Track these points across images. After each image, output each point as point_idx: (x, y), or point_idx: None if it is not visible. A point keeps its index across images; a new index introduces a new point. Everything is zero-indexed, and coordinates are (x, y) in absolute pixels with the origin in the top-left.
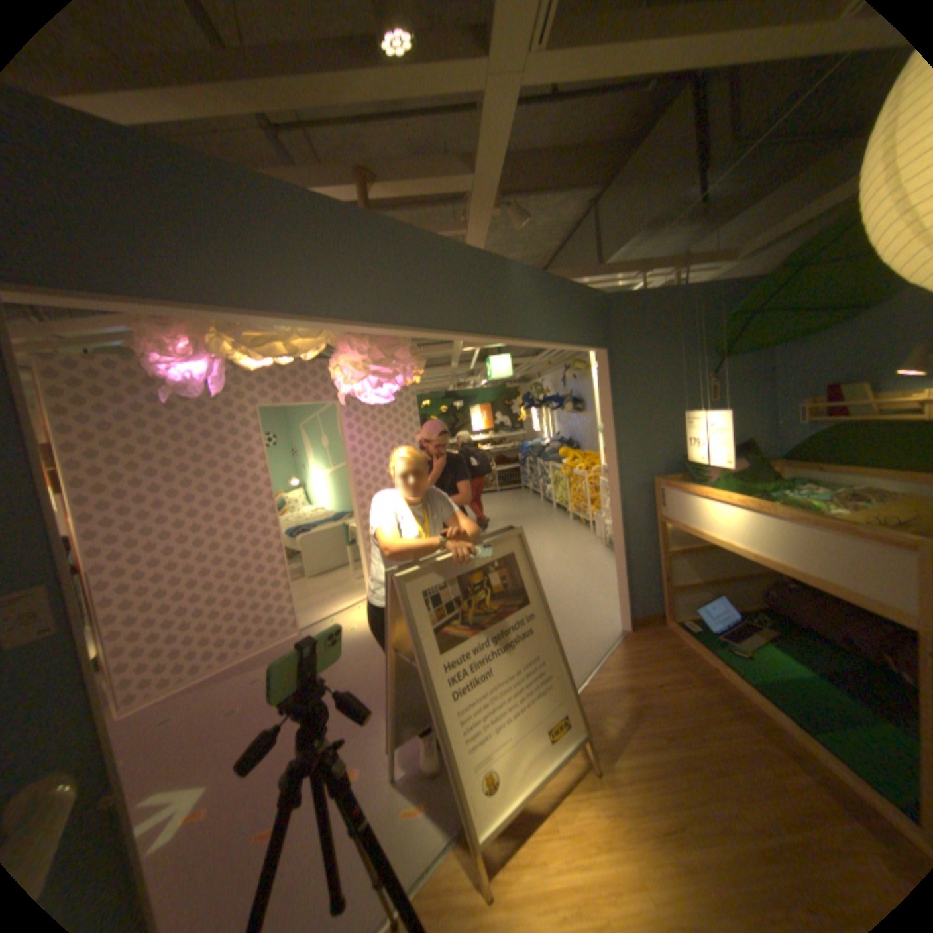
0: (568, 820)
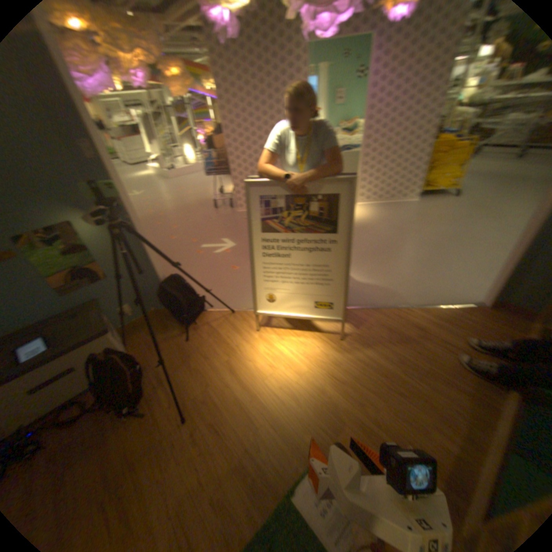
0: (307, 339)
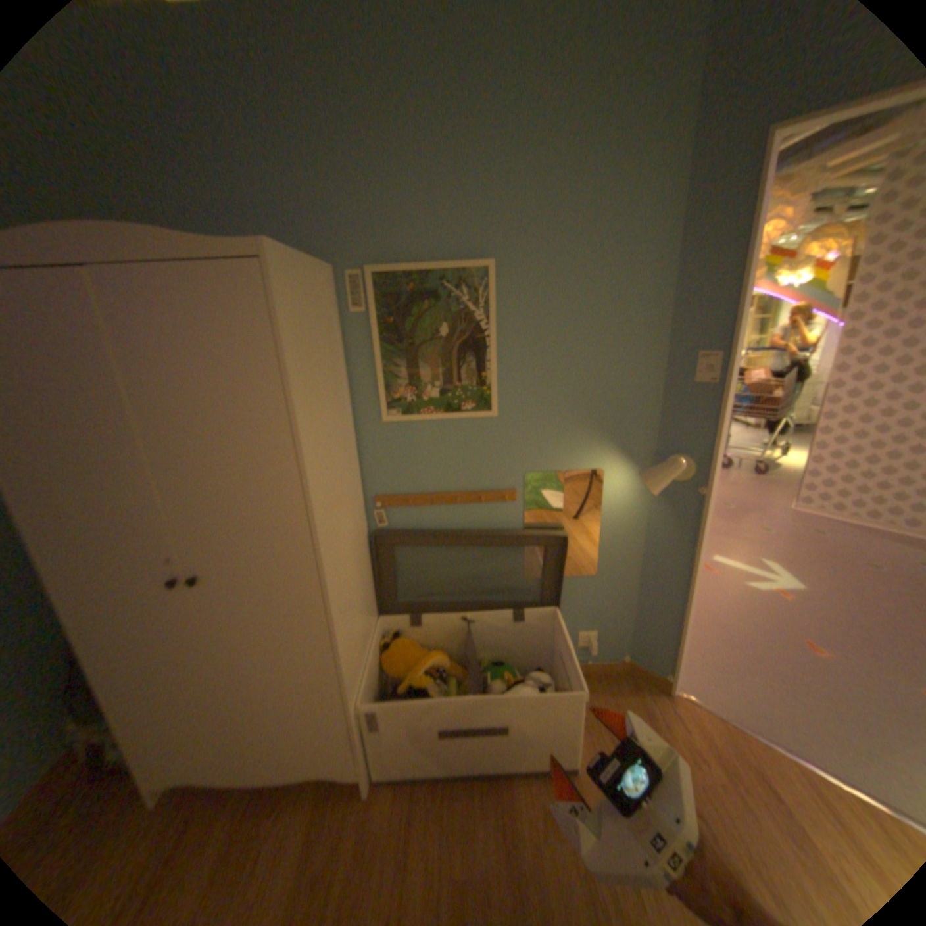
0: None
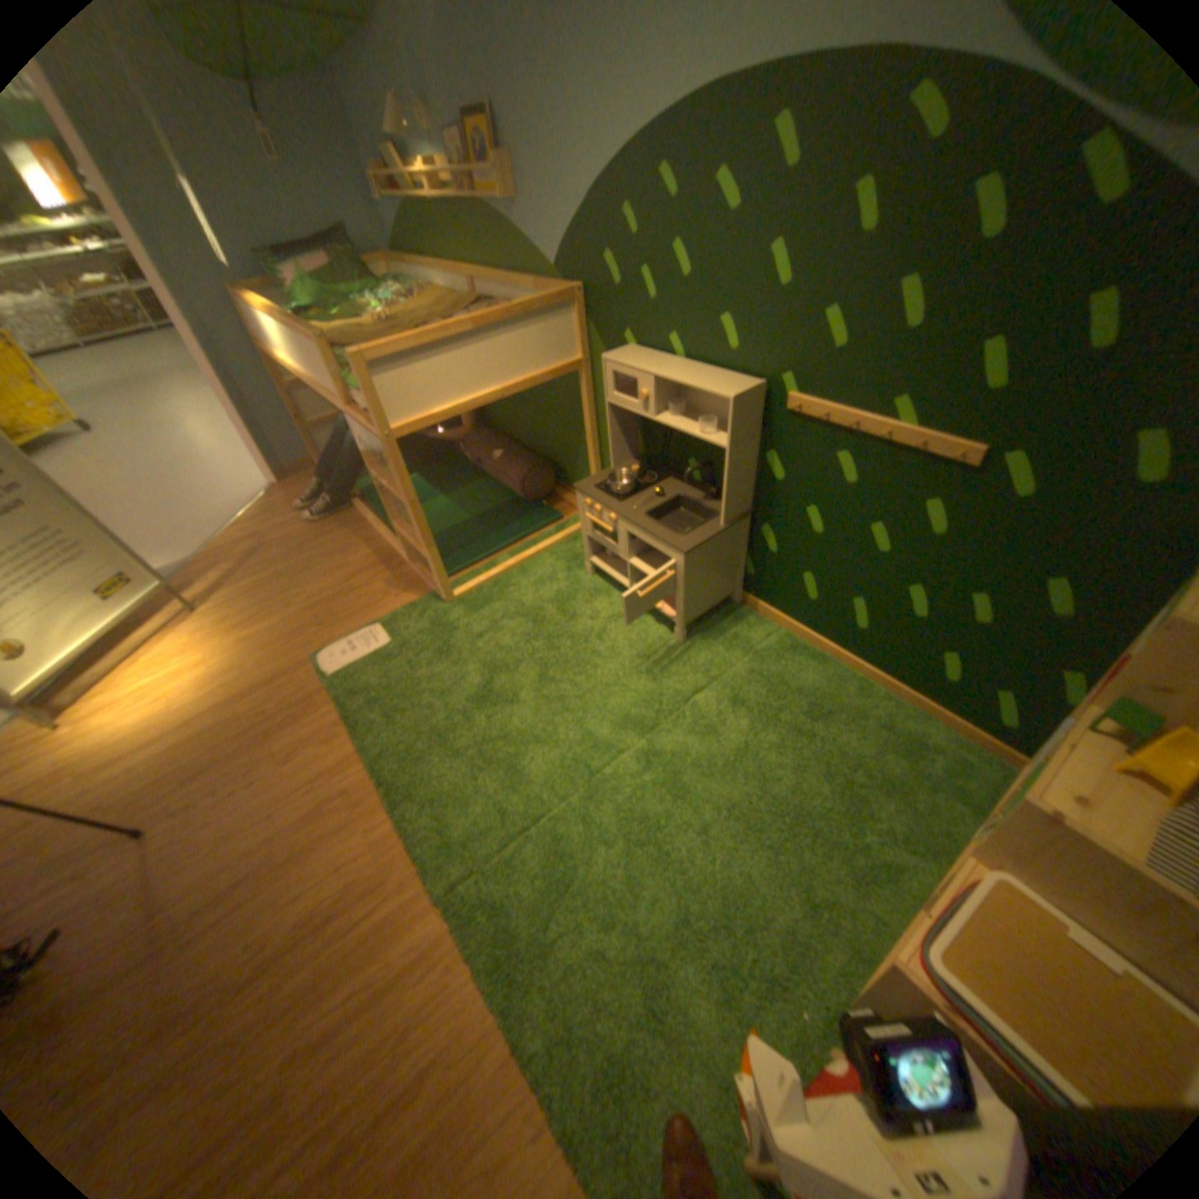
0: (150, 651)
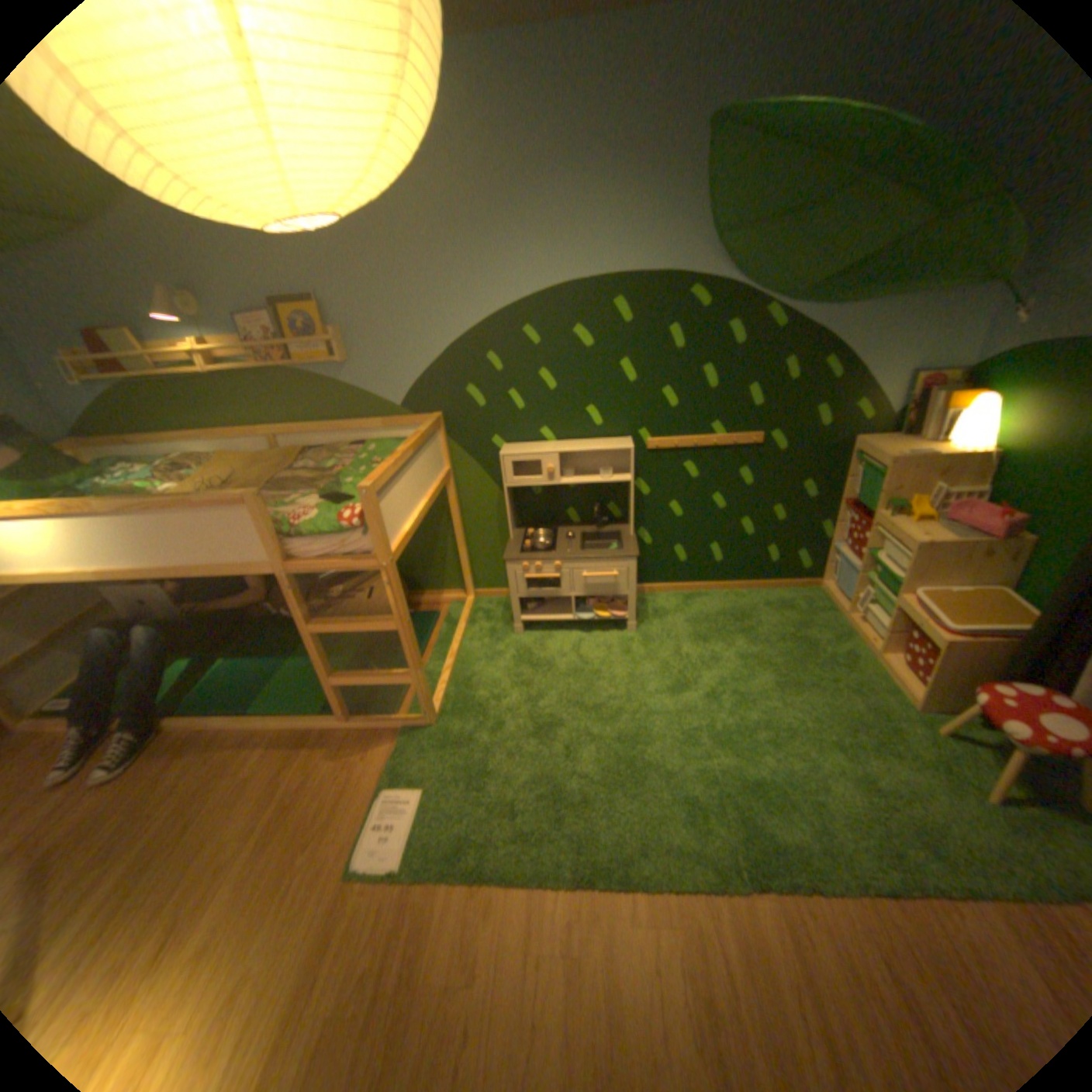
0: None
